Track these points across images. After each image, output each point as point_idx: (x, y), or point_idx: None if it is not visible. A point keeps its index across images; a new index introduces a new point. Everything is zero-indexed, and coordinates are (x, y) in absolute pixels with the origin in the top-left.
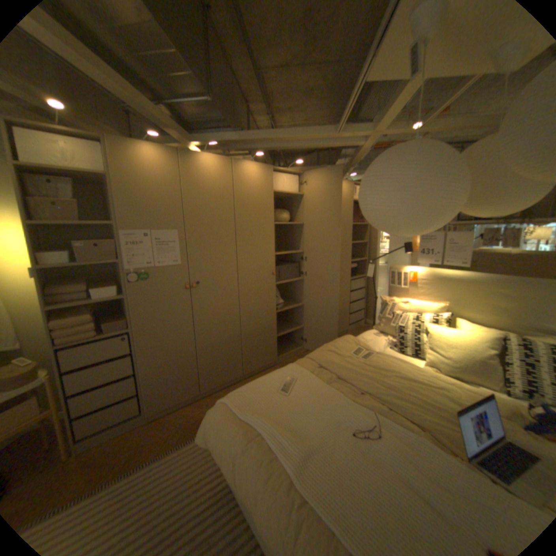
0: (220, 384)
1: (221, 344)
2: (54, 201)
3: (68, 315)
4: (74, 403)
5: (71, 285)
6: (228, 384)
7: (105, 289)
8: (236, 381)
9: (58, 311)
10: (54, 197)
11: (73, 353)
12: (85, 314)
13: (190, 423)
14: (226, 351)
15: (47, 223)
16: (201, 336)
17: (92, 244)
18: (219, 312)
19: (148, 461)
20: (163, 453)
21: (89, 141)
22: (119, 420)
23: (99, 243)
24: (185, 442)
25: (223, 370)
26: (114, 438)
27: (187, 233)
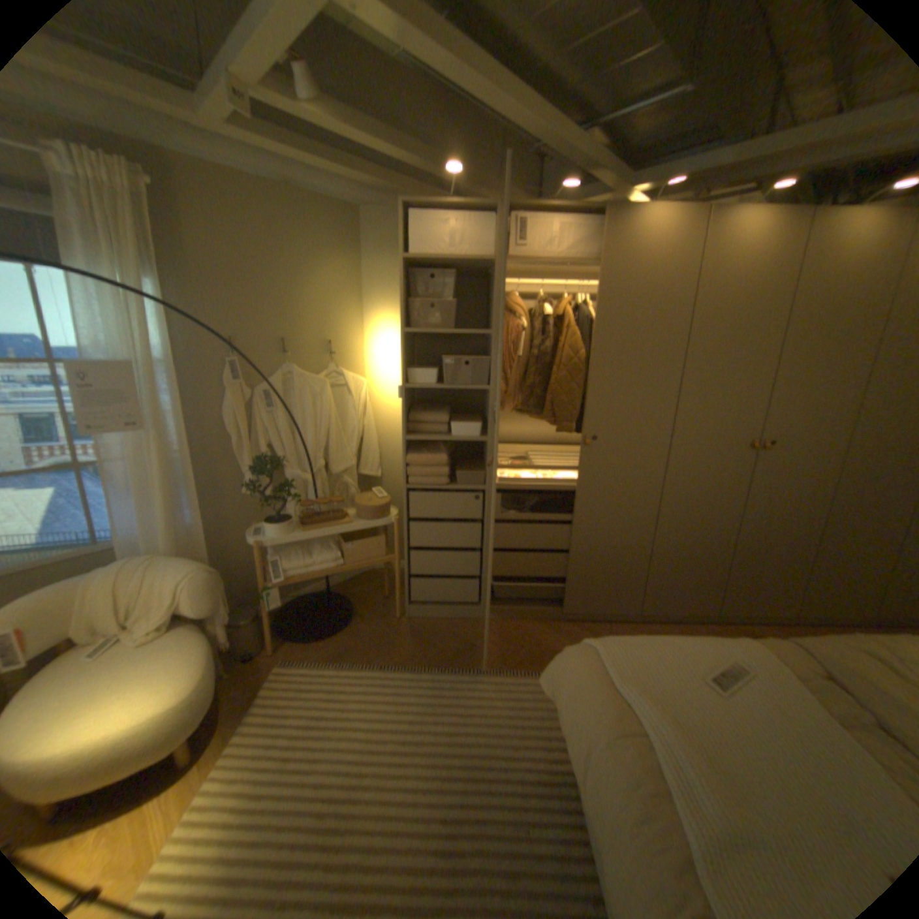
0: (596, 612)
1: (613, 549)
2: (432, 302)
3: (424, 450)
4: (415, 558)
5: (433, 413)
6: (610, 618)
7: (467, 425)
8: (625, 619)
9: (417, 443)
10: (434, 297)
11: (423, 498)
12: (442, 453)
13: (538, 649)
14: (619, 564)
15: (422, 332)
16: (582, 526)
17: (463, 361)
18: (621, 495)
19: (476, 669)
20: (496, 670)
21: (482, 213)
22: (455, 600)
23: (470, 361)
24: (526, 671)
25: (607, 593)
26: (447, 619)
27: (593, 351)
